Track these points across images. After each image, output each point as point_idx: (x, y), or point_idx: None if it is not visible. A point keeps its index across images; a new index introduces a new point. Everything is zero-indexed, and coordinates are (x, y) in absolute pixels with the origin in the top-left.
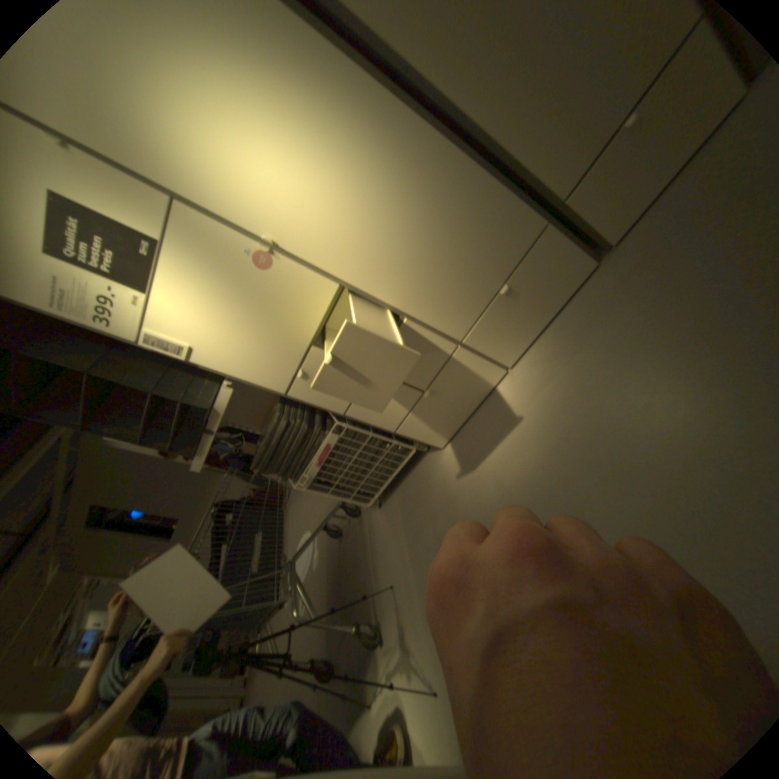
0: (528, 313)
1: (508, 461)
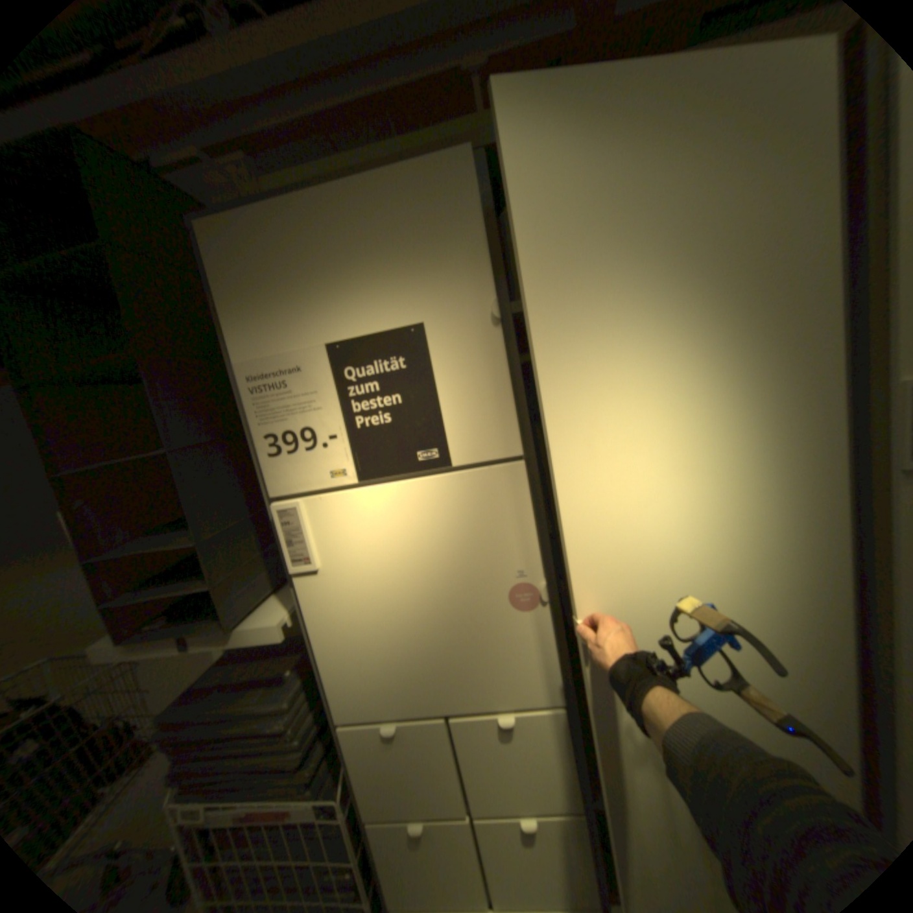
0: None
1: None
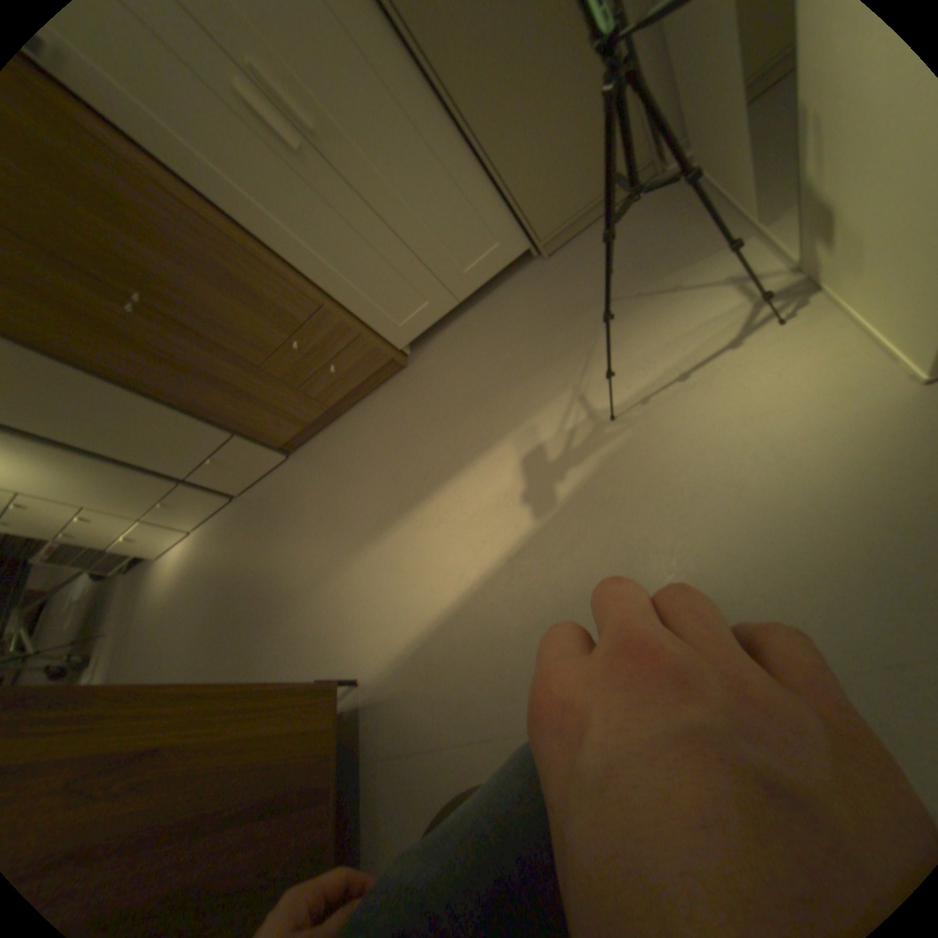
0: (185, 515)
1: (163, 593)
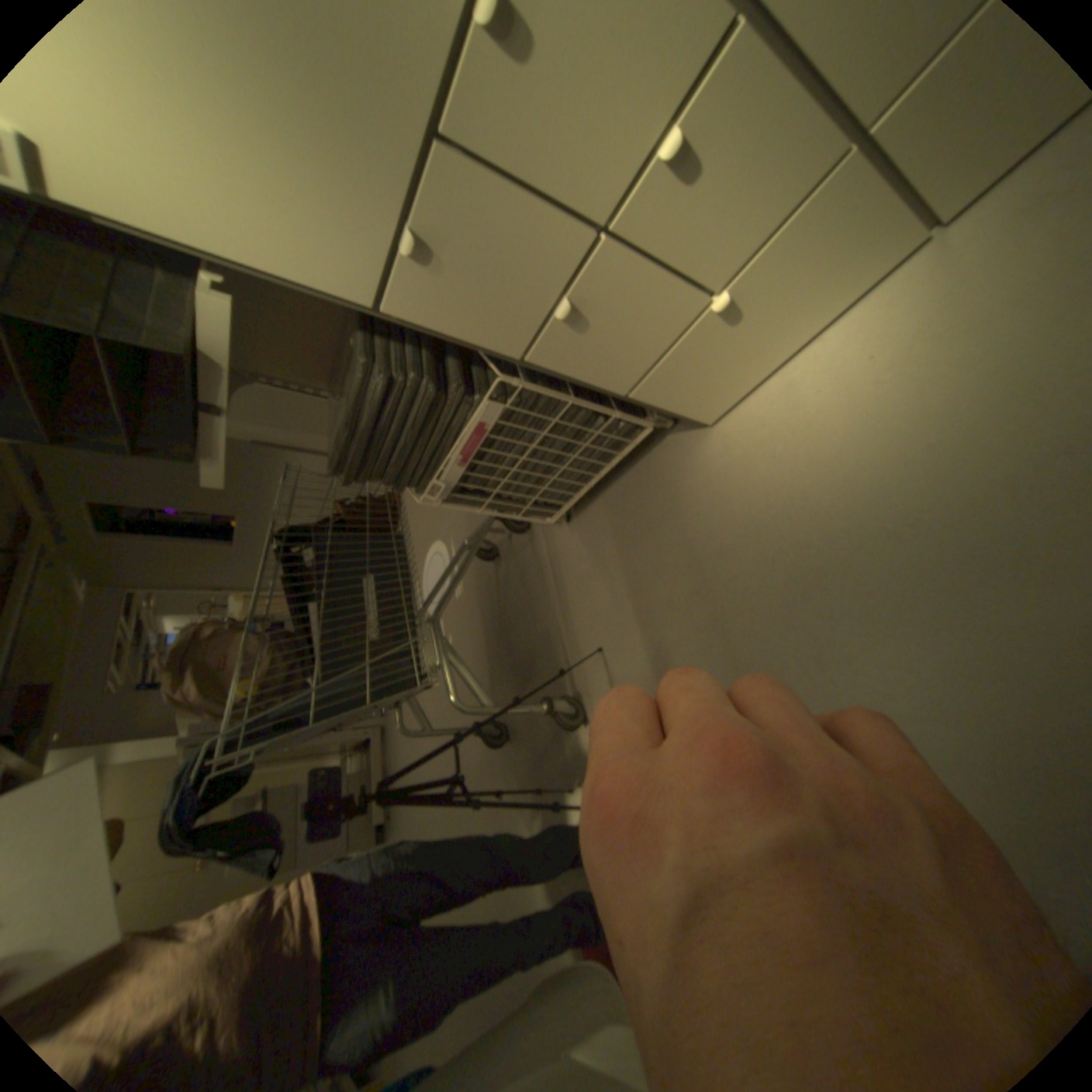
0: None
1: (897, 466)
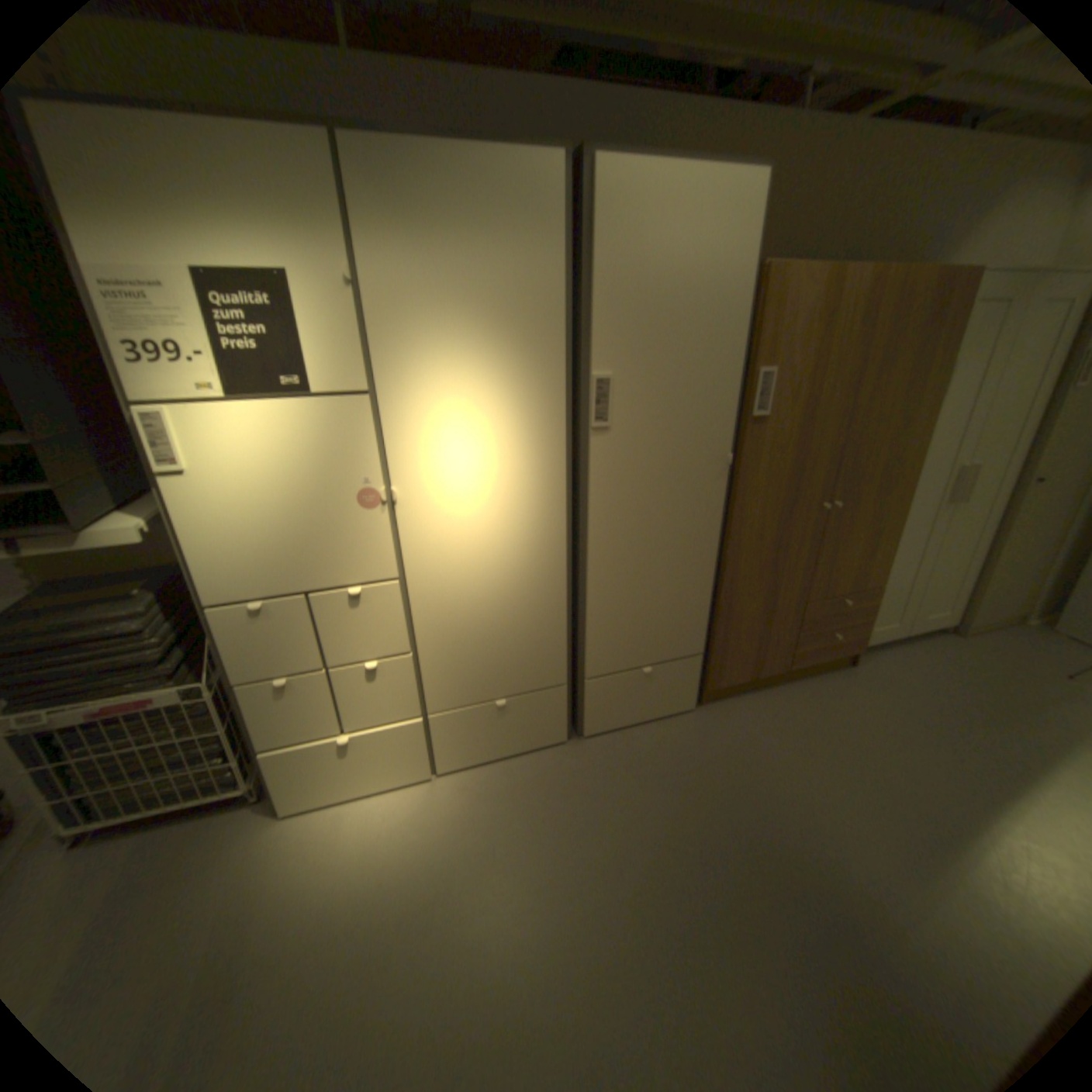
0: (494, 737)
1: (358, 889)
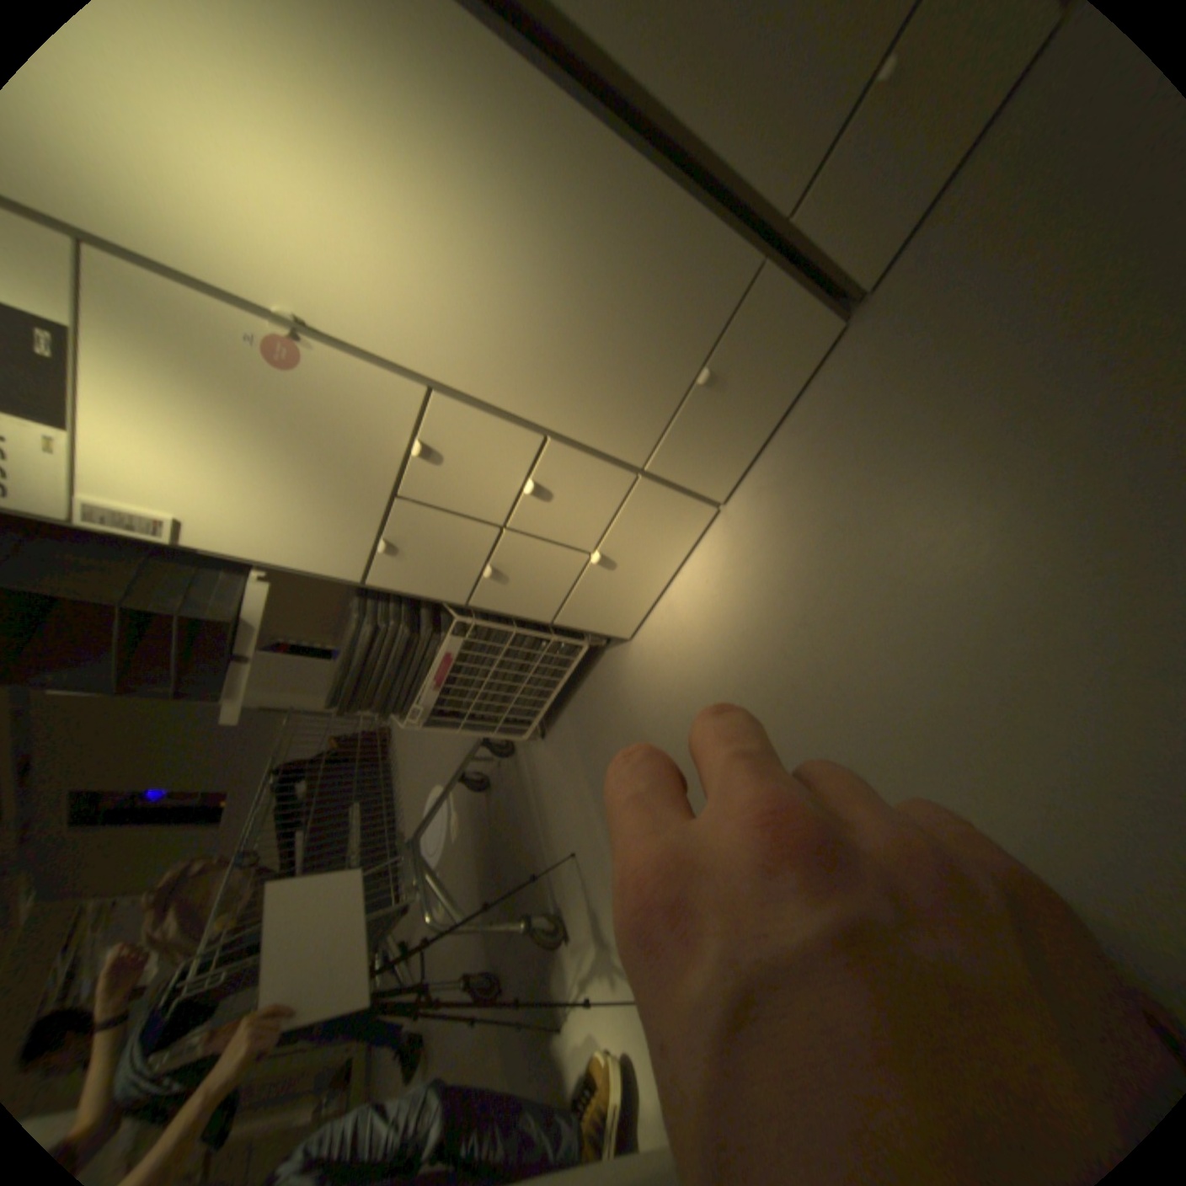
0: (744, 414)
1: (732, 649)
